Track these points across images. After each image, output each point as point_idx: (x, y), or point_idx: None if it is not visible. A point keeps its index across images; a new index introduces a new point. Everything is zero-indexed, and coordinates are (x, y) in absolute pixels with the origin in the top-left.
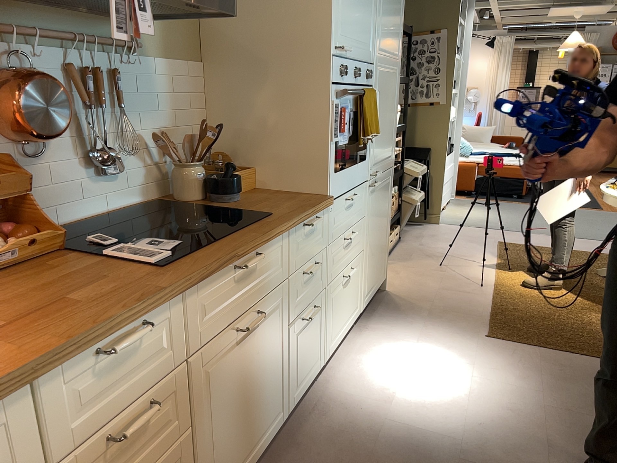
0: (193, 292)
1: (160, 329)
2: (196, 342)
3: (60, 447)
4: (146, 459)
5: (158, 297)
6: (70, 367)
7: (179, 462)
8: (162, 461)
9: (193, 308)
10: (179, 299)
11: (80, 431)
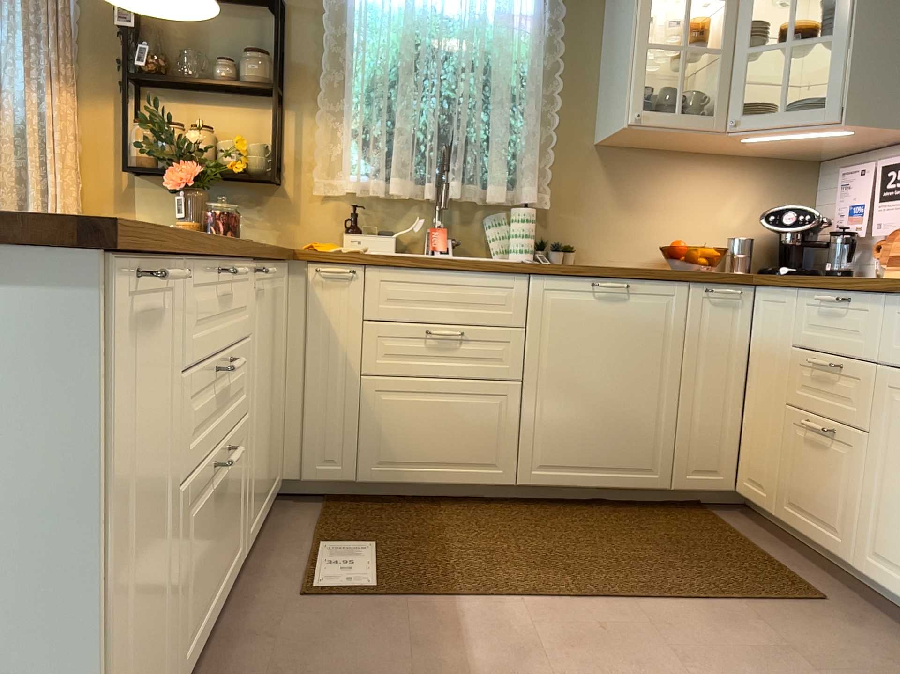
0: (894, 304)
1: (862, 316)
2: (888, 356)
3: (798, 338)
4: (831, 410)
5: (852, 283)
6: (811, 297)
7: (852, 453)
8: (840, 431)
9: (893, 320)
10: (880, 302)
11: (806, 340)
